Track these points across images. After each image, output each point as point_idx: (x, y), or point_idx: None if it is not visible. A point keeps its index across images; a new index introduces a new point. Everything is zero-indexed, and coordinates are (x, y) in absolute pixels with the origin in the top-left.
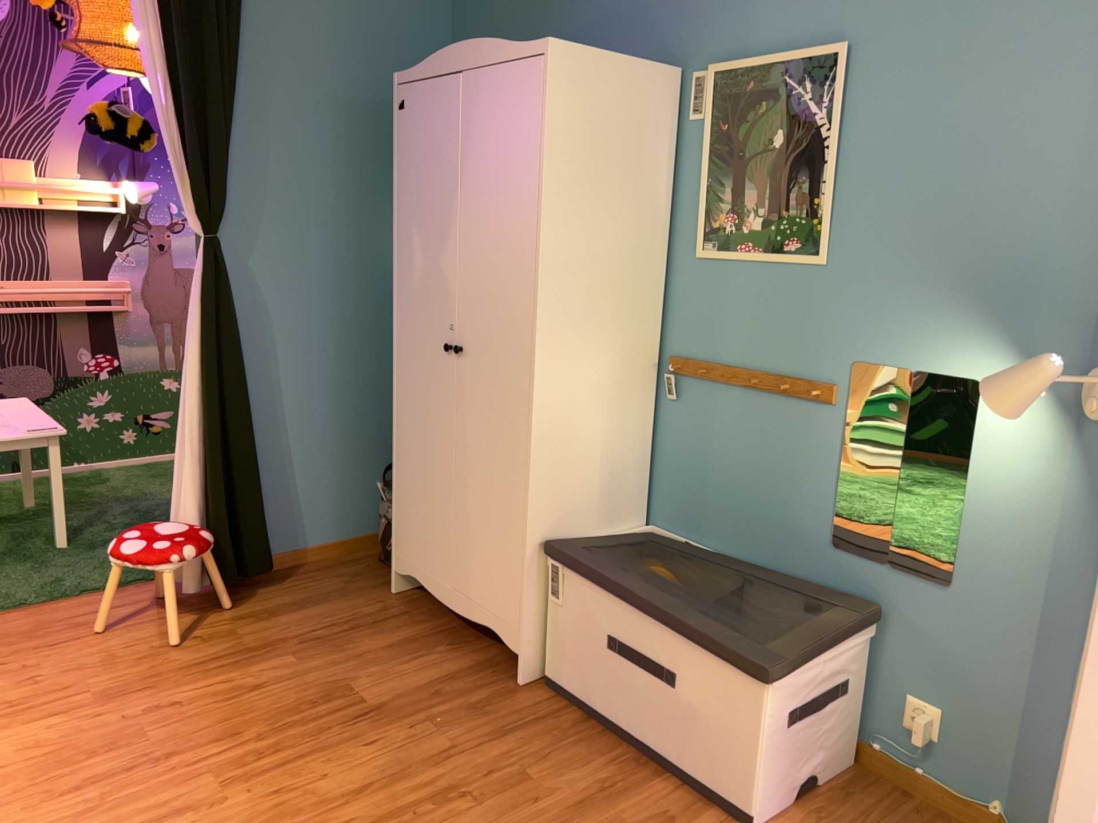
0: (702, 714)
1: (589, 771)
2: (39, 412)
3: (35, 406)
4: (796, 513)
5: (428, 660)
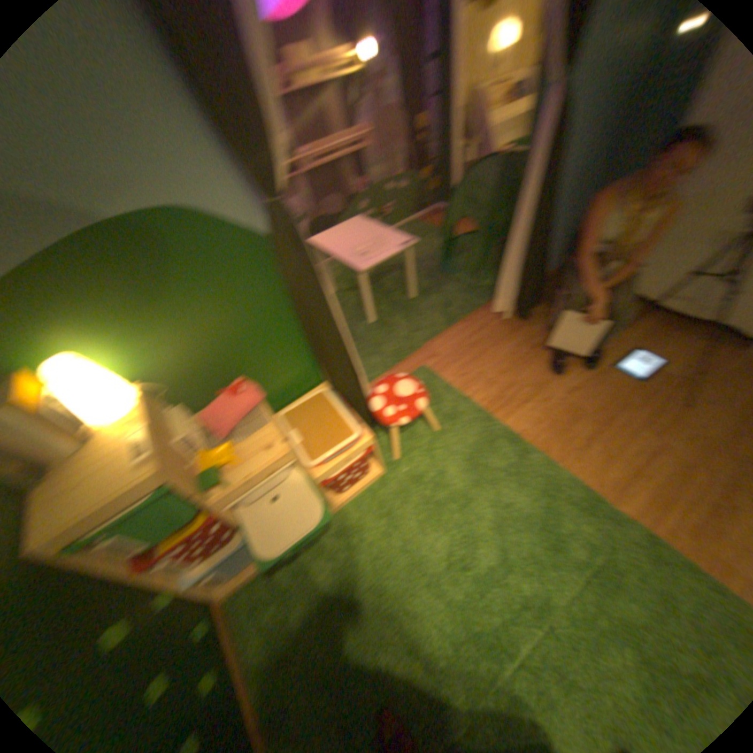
0: None
1: None
2: (381, 228)
3: (371, 224)
4: None
5: (678, 343)
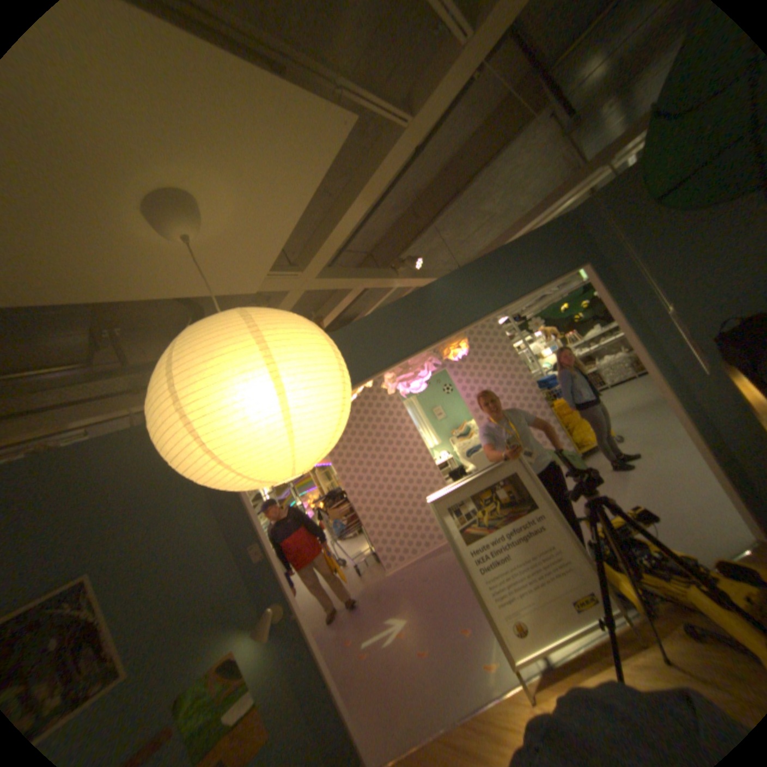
0: None
1: None
2: None
3: None
4: None
5: None
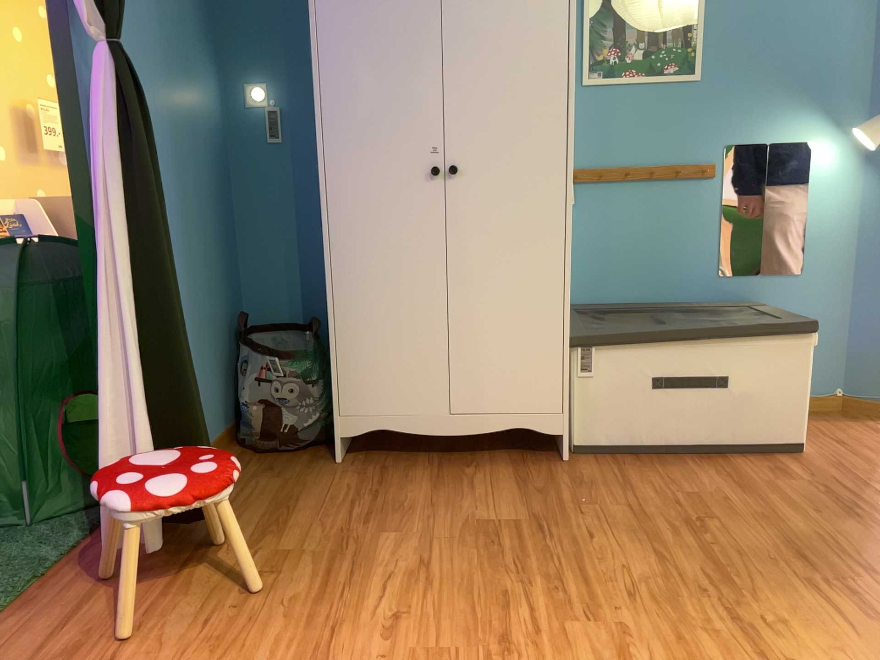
0: (755, 394)
1: (702, 474)
2: None
3: None
4: (690, 262)
5: (480, 480)
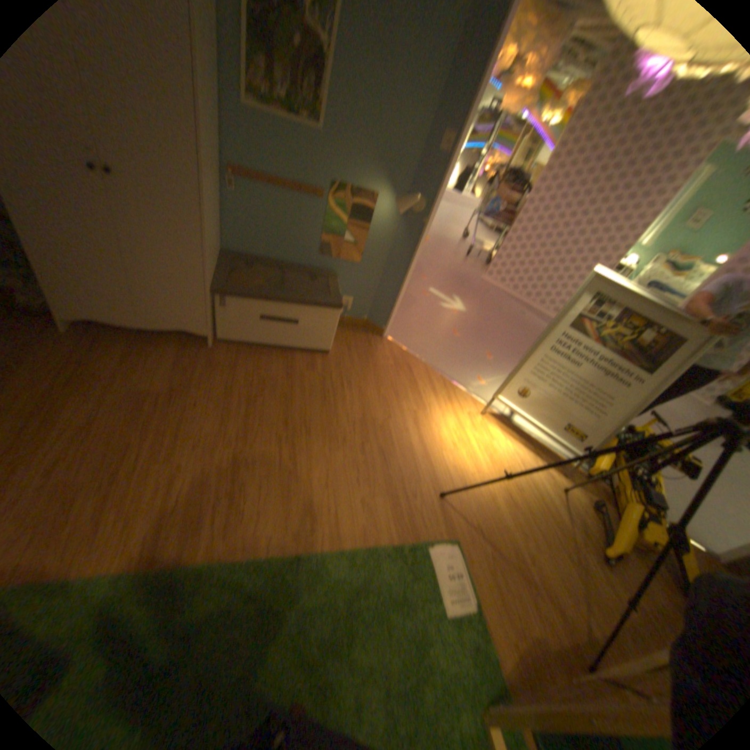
0: (308, 331)
1: (273, 366)
2: None
3: None
4: (302, 245)
5: (151, 360)
